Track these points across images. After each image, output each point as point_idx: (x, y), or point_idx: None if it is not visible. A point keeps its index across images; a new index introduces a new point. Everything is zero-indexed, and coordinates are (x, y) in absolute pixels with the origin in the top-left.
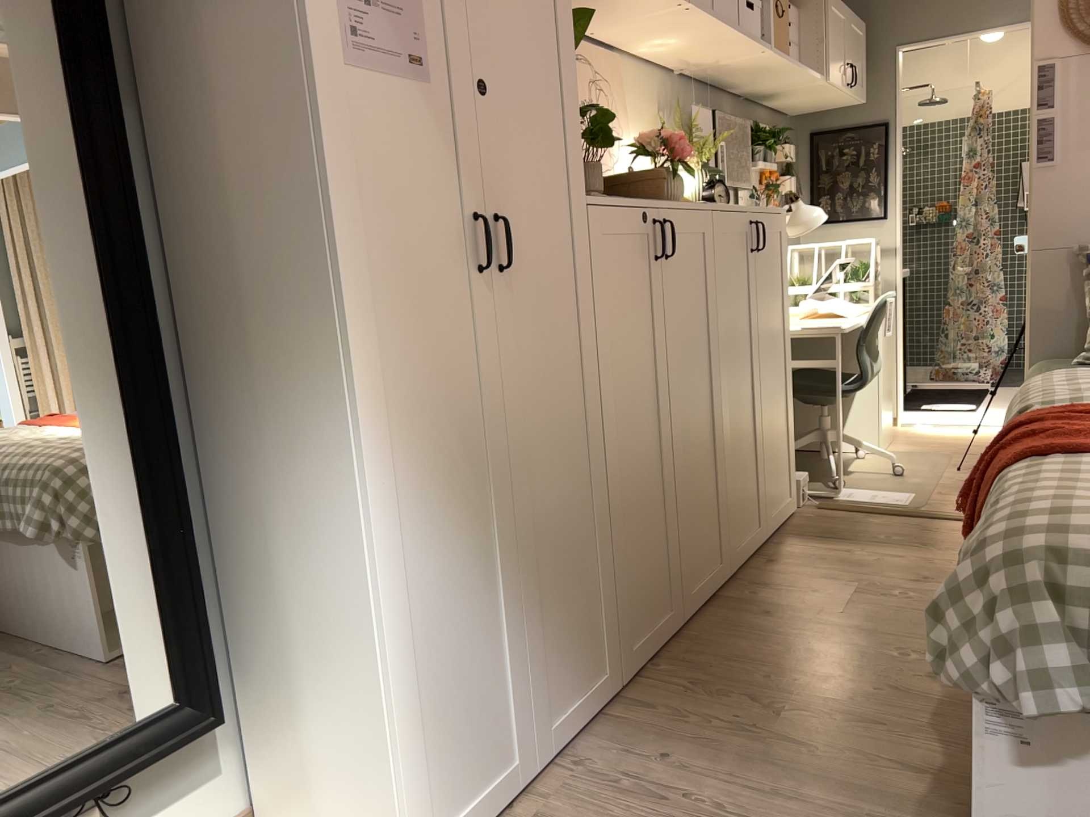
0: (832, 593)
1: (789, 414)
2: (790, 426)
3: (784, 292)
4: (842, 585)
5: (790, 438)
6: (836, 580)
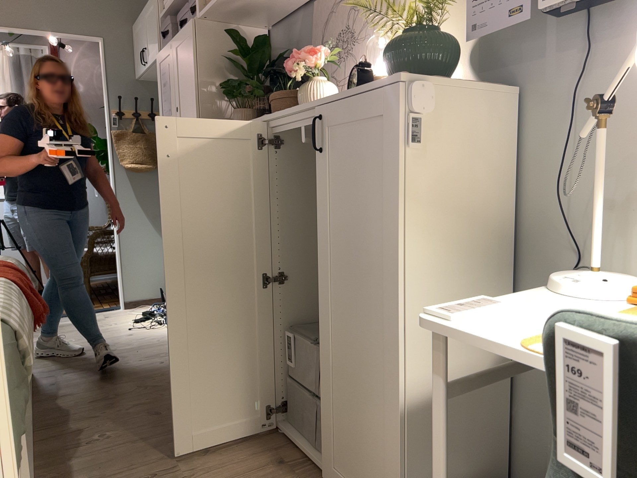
0: (189, 462)
1: (397, 417)
2: (401, 438)
3: (398, 219)
4: (190, 473)
5: (401, 457)
6: (201, 477)
